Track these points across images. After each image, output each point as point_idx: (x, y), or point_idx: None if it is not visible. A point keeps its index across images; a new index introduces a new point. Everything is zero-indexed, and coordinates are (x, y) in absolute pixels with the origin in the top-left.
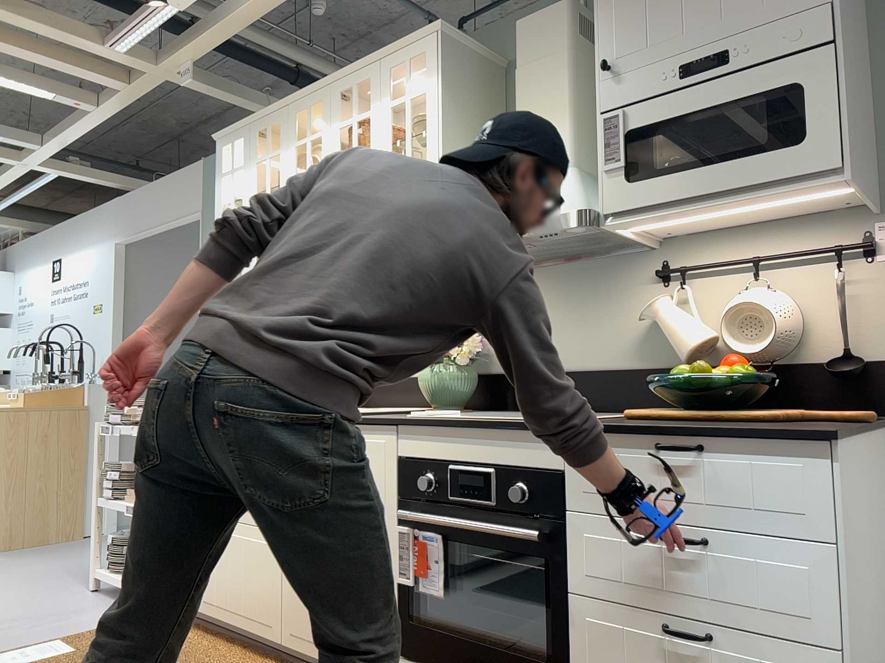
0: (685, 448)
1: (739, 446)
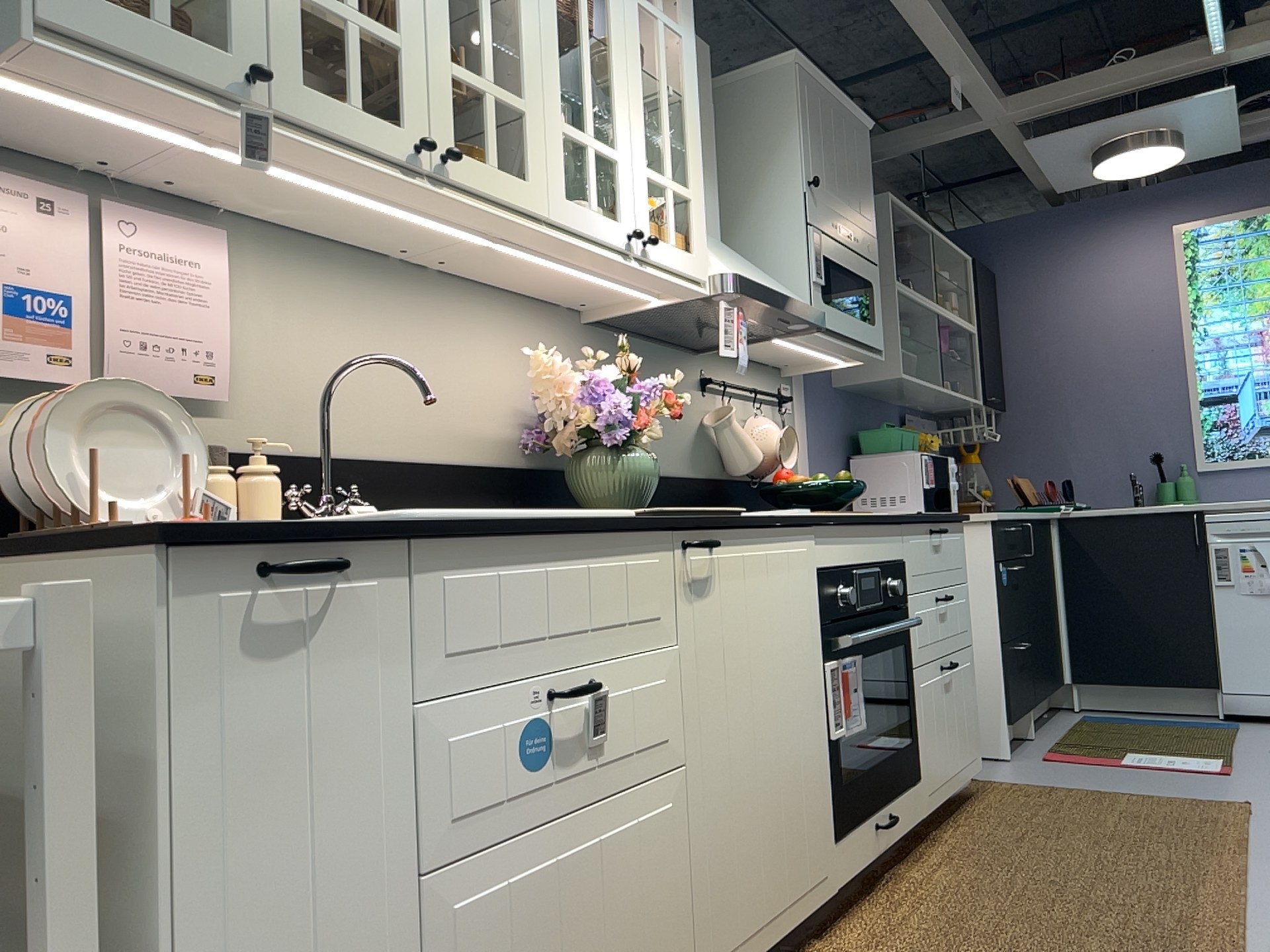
0: (947, 530)
1: (950, 528)
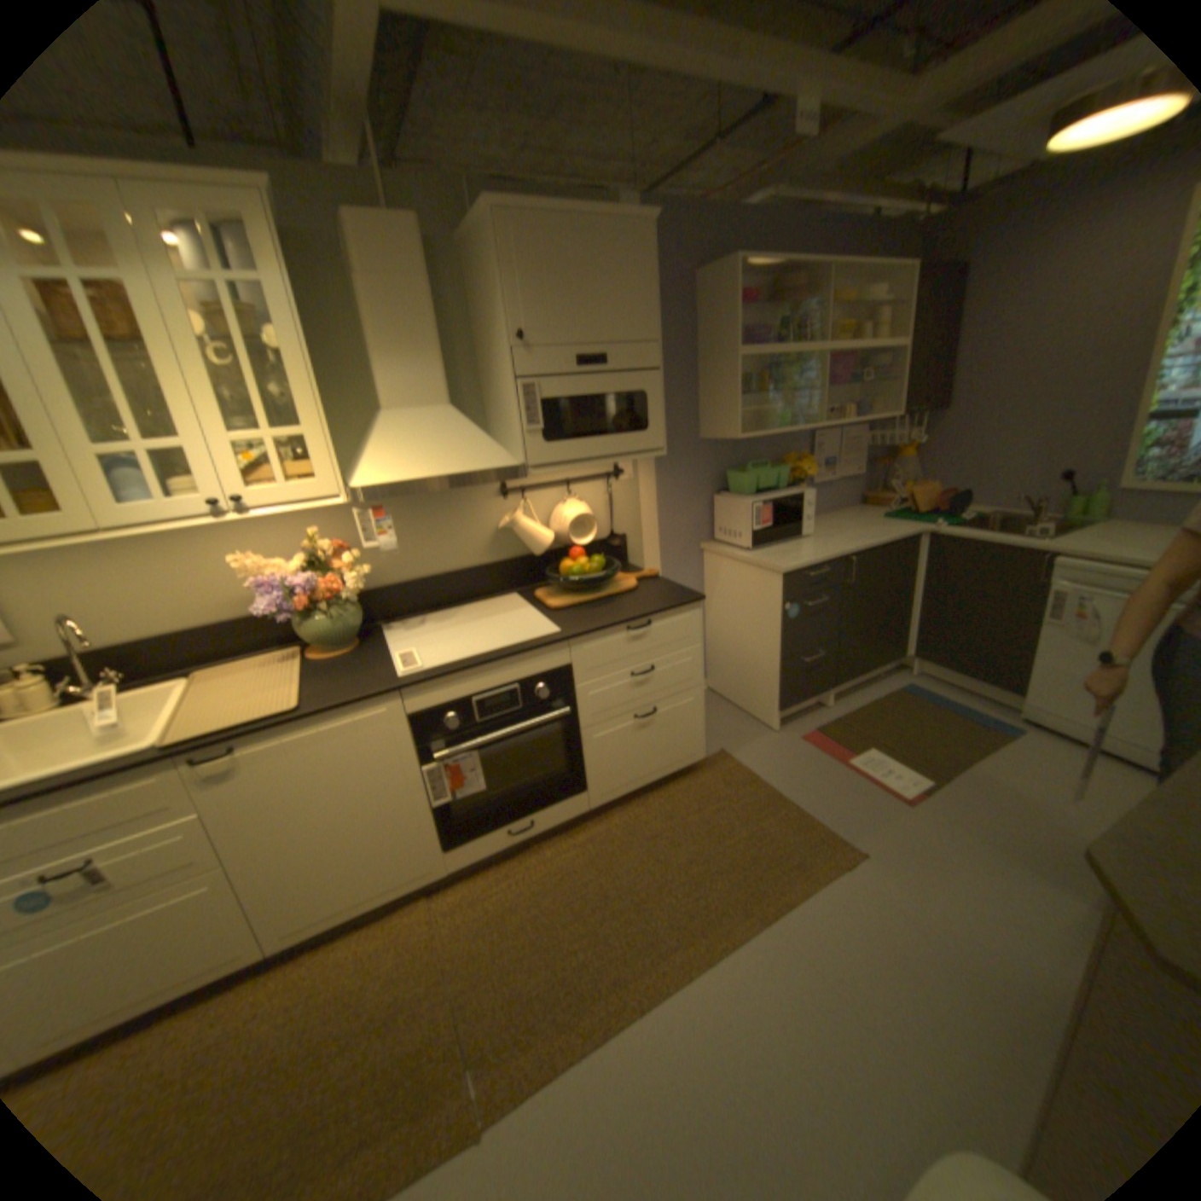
0: (646, 626)
1: (665, 616)
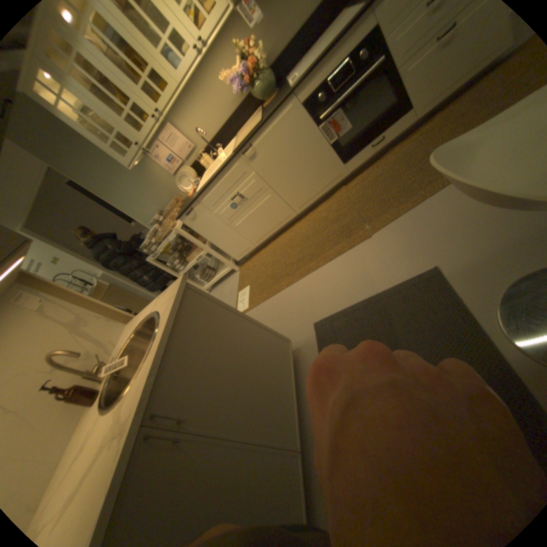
0: None
1: None
